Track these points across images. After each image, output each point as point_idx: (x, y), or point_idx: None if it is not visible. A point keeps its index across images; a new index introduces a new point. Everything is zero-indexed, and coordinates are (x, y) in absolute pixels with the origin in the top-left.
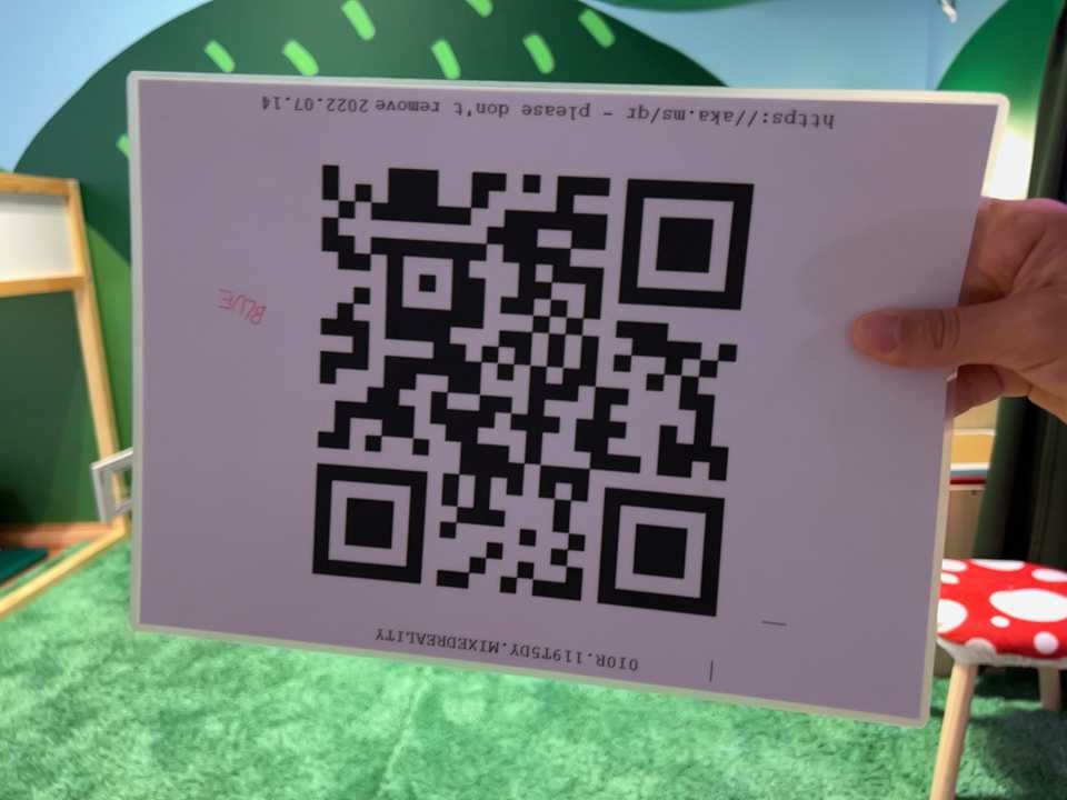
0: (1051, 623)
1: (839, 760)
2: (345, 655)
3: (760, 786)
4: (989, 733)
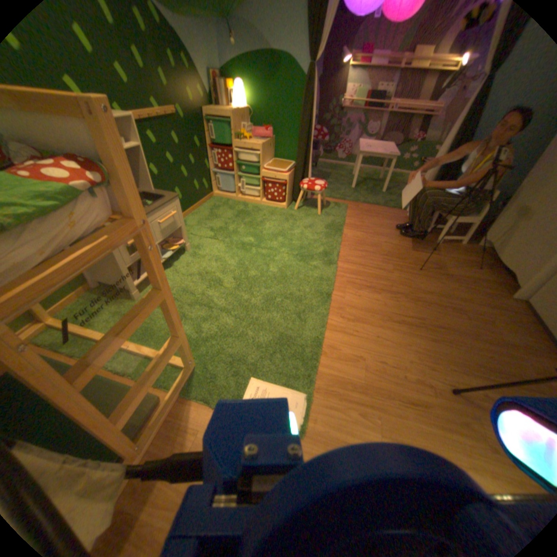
0: (318, 184)
1: (303, 217)
2: (233, 258)
3: (306, 223)
4: (302, 206)
